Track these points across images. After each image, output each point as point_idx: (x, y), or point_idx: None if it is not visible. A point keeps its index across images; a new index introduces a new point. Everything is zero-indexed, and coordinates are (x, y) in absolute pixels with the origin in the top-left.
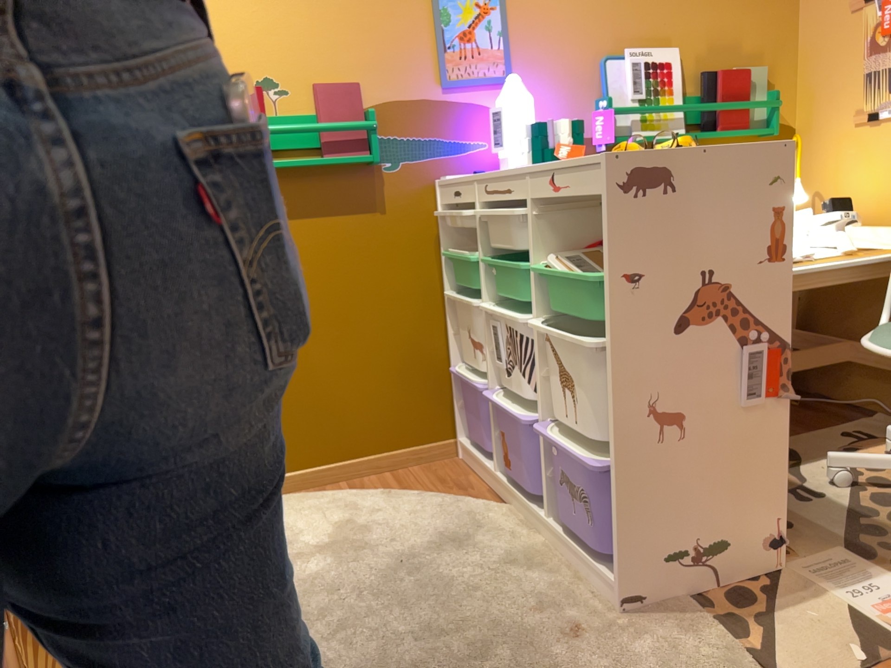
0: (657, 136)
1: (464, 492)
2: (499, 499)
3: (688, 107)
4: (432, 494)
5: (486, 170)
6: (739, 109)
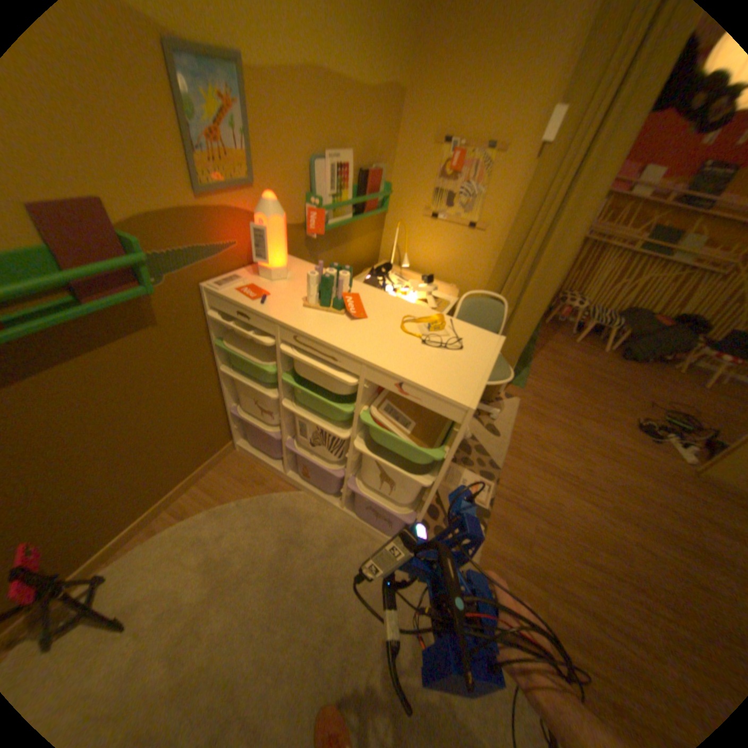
0: (341, 223)
1: (265, 485)
2: (292, 485)
3: (352, 195)
4: (247, 499)
5: (239, 265)
6: (375, 197)
